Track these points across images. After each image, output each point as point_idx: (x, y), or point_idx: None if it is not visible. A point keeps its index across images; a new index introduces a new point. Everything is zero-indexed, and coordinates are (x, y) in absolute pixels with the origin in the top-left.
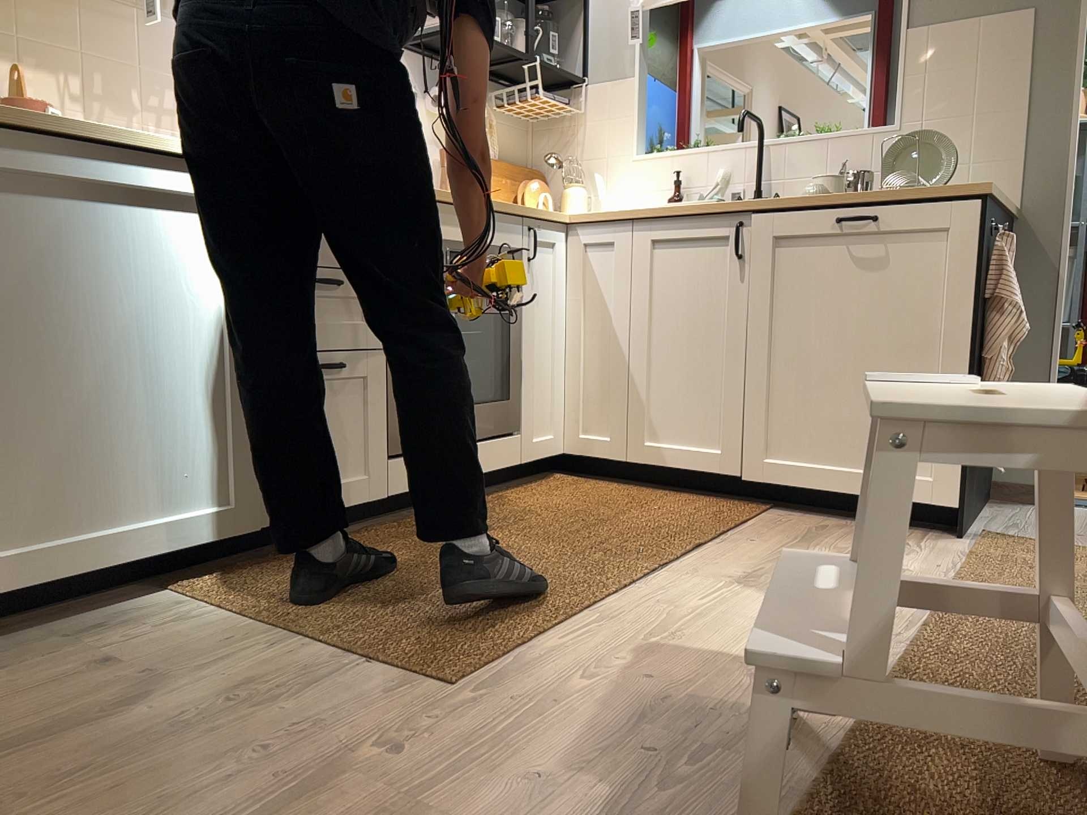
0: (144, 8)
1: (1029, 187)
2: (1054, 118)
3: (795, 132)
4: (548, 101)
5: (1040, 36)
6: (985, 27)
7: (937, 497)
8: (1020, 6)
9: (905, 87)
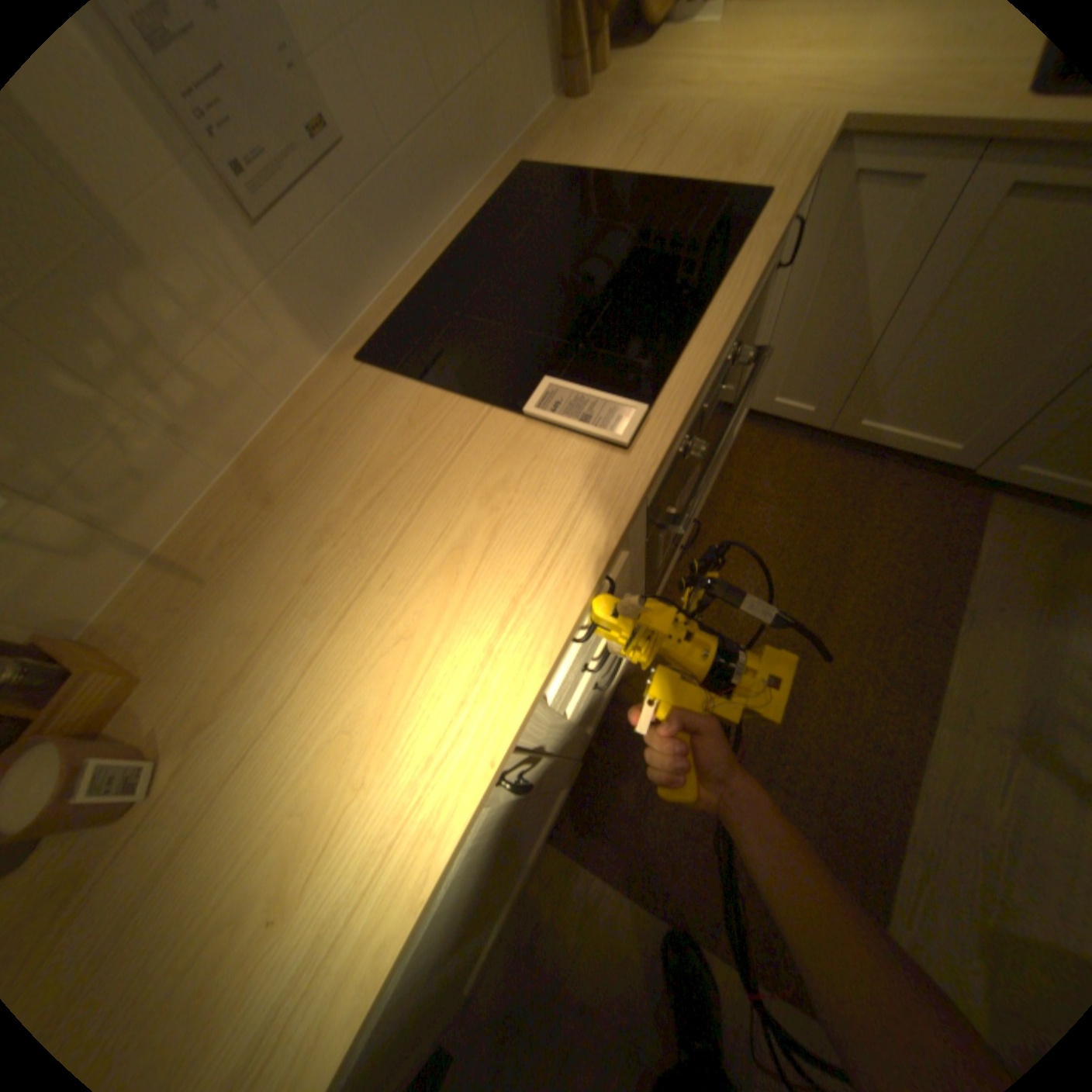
0: None
1: None
2: None
3: None
4: None
5: None
6: None
7: None
8: None
9: None
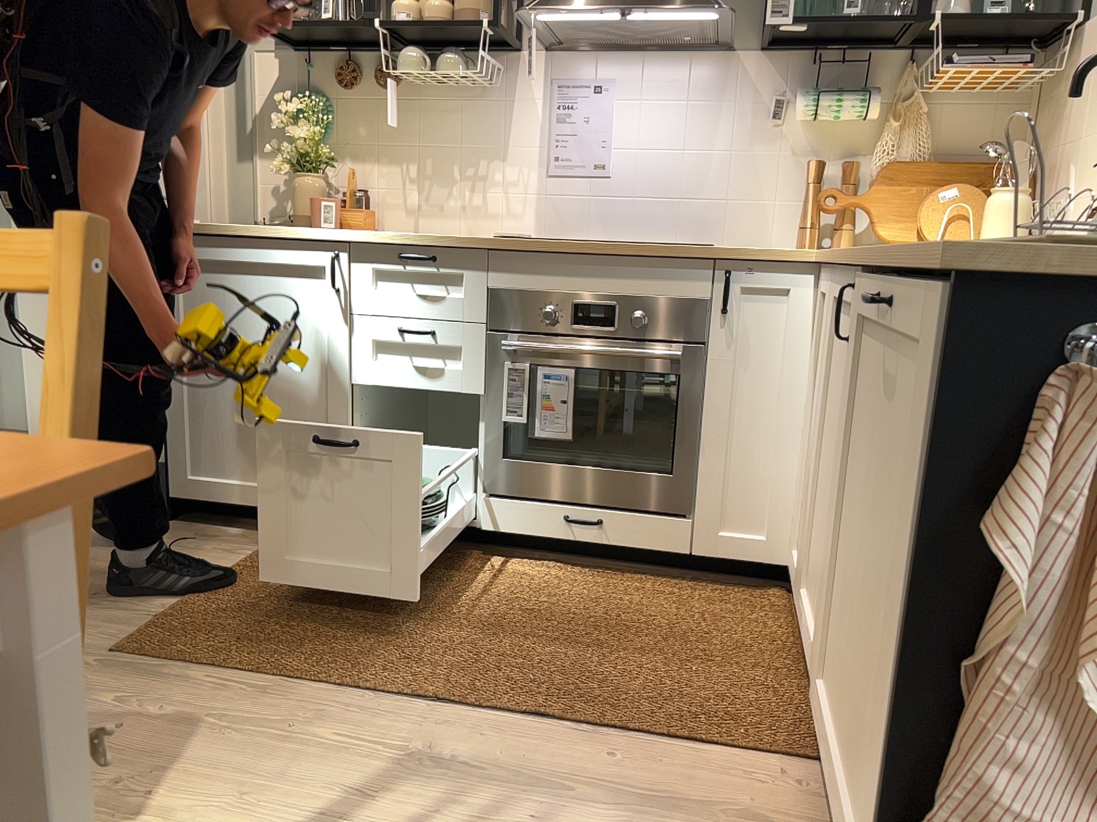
0: (462, 94)
1: None
2: None
3: None
4: (966, 70)
5: None
6: None
7: None
8: None
9: None
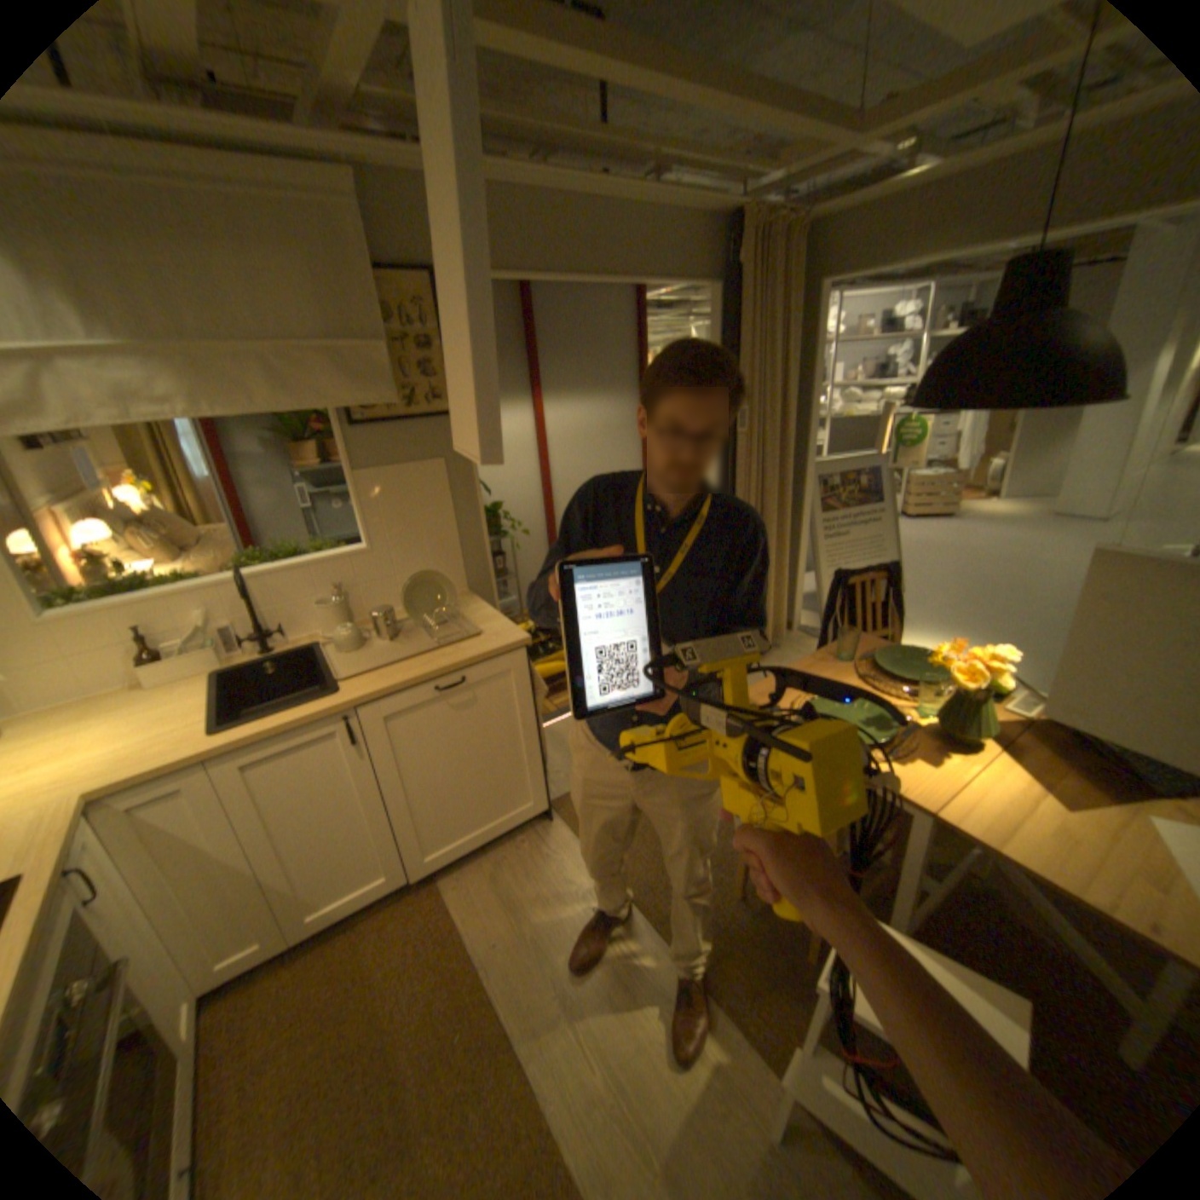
0: None
1: (470, 576)
2: (474, 532)
3: (252, 552)
4: None
5: (453, 478)
6: (415, 471)
7: (535, 814)
8: (435, 456)
9: (366, 518)
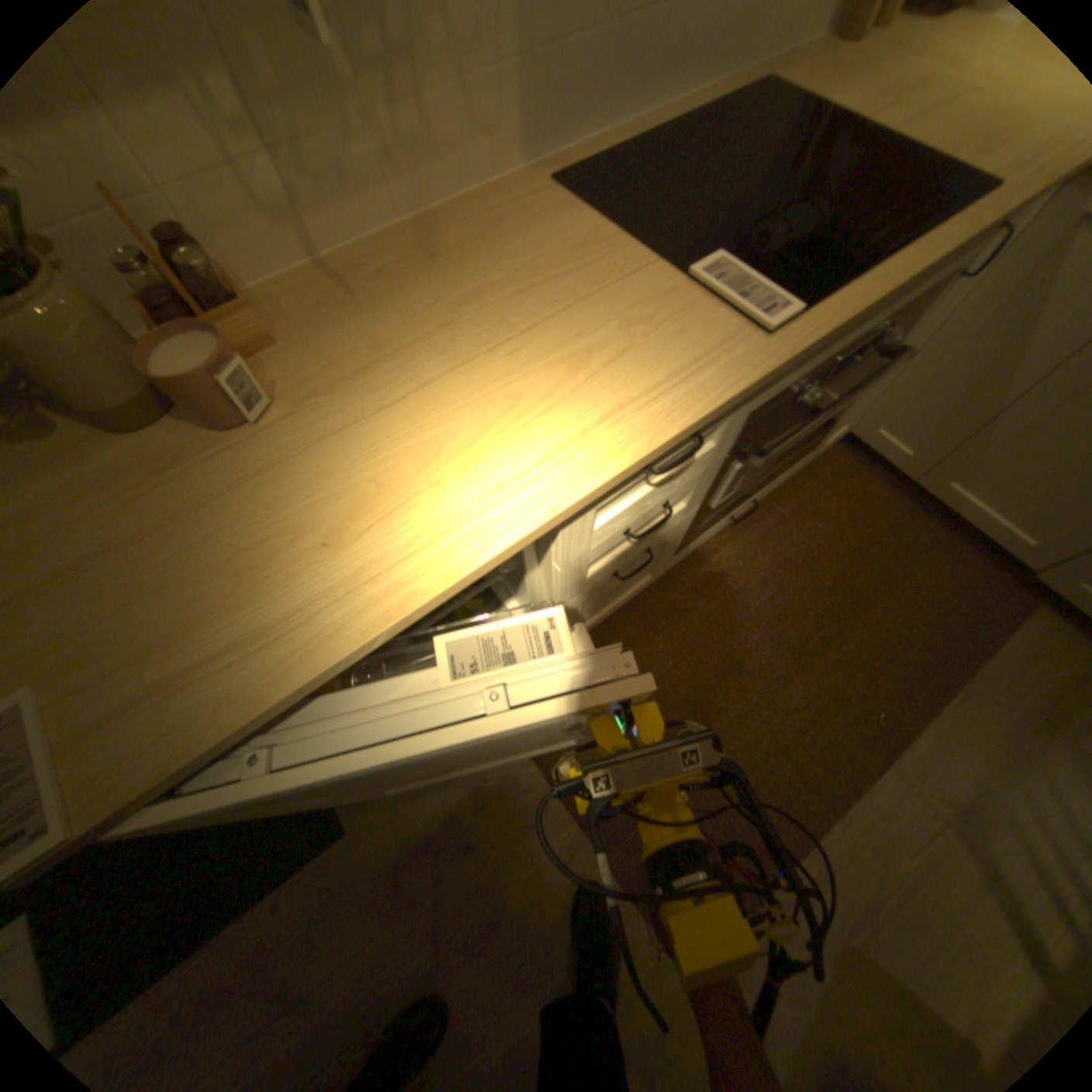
0: None
1: None
2: None
3: None
4: None
5: None
6: None
7: None
8: None
9: None
